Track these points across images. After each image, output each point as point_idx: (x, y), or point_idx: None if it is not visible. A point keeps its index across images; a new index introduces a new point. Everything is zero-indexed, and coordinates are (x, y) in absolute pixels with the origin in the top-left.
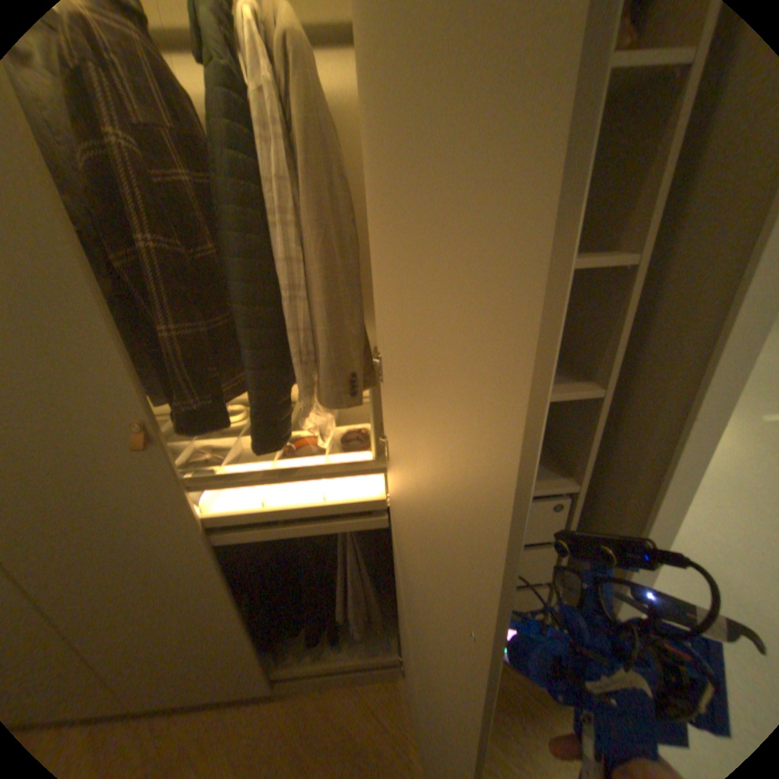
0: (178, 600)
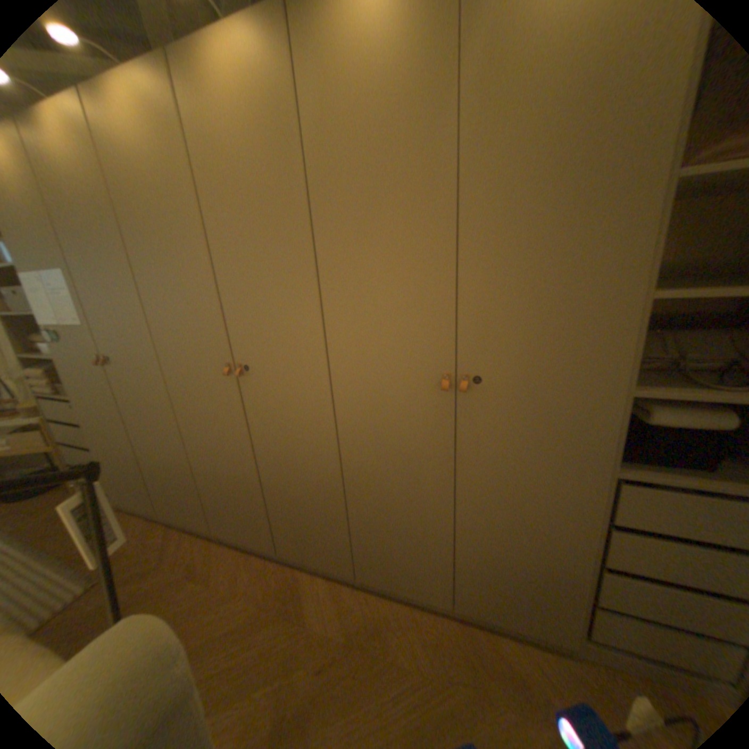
0: (423, 501)
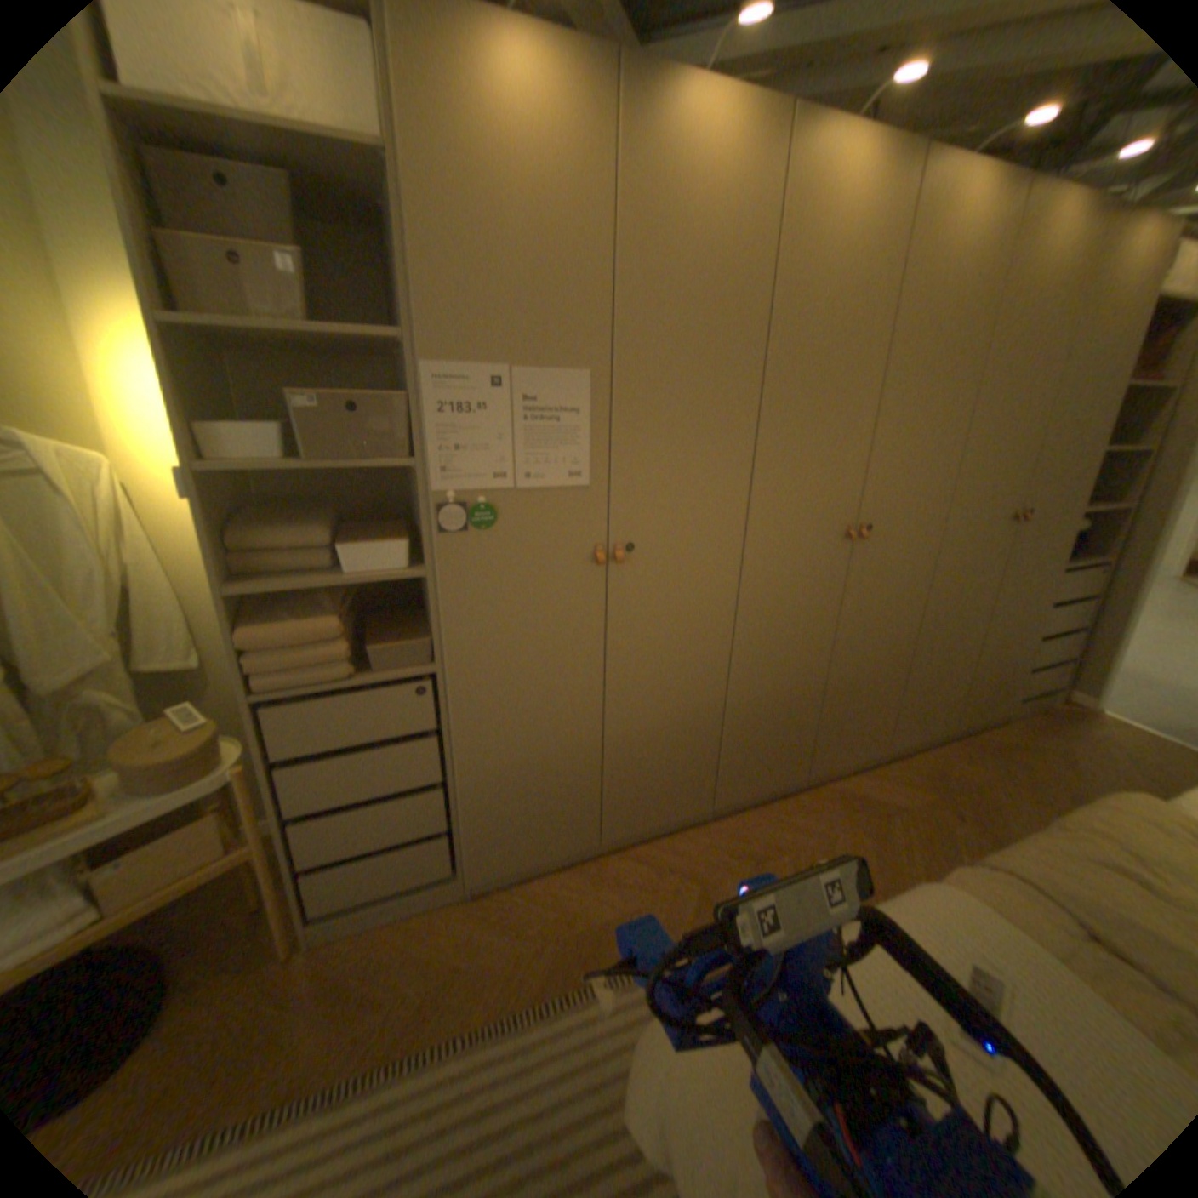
0: (972, 629)
